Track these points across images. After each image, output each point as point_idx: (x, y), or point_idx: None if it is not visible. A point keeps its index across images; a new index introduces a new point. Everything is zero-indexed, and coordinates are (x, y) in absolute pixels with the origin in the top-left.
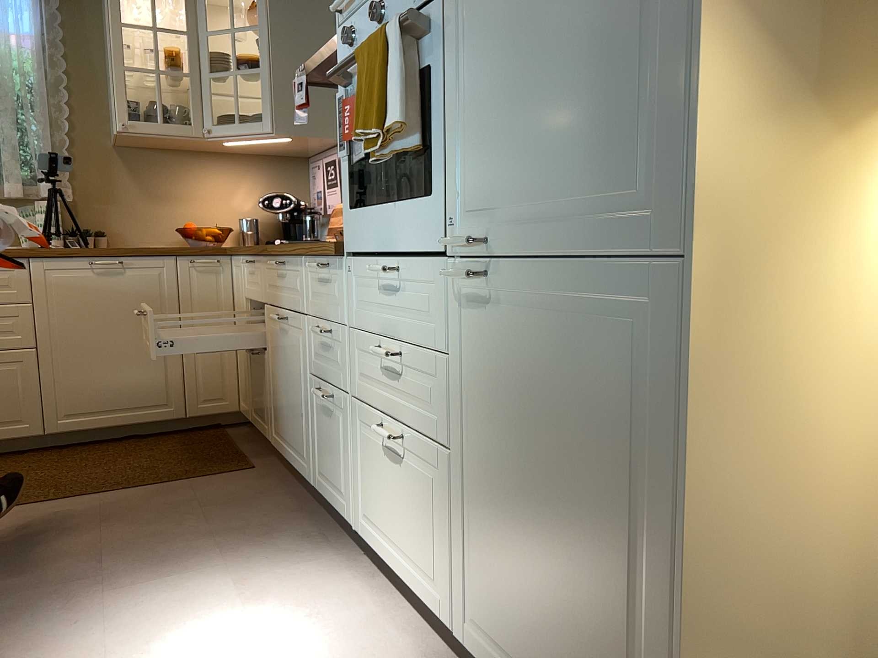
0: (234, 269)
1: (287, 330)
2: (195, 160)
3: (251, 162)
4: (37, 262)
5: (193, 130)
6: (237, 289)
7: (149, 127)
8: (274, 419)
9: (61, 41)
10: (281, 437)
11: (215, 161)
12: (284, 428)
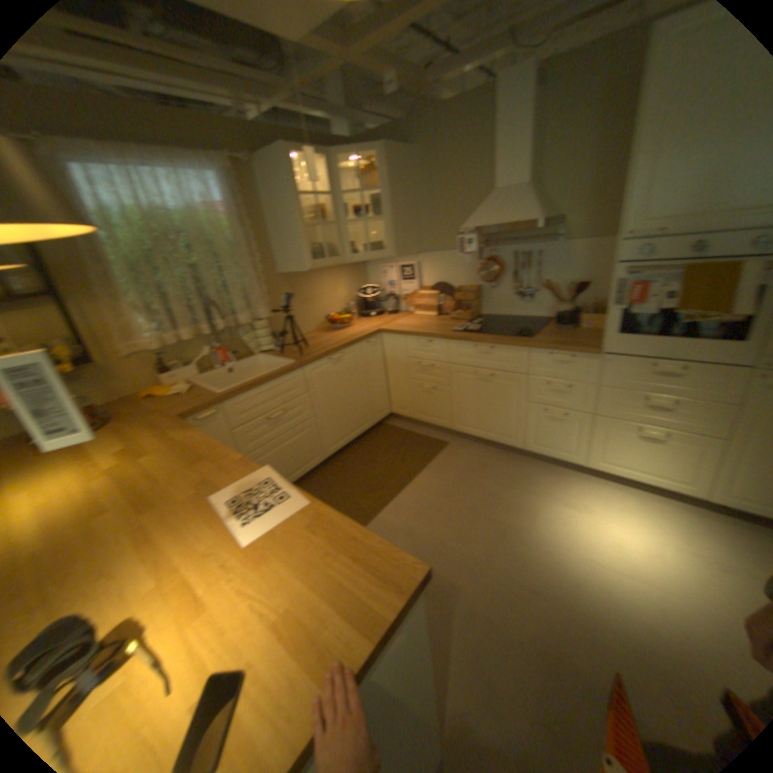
0: (386, 342)
1: (491, 380)
2: (315, 274)
3: (340, 269)
4: (304, 369)
5: (339, 261)
6: (391, 353)
7: (319, 264)
8: (458, 419)
9: (238, 207)
10: (470, 427)
11: (324, 272)
12: (476, 424)
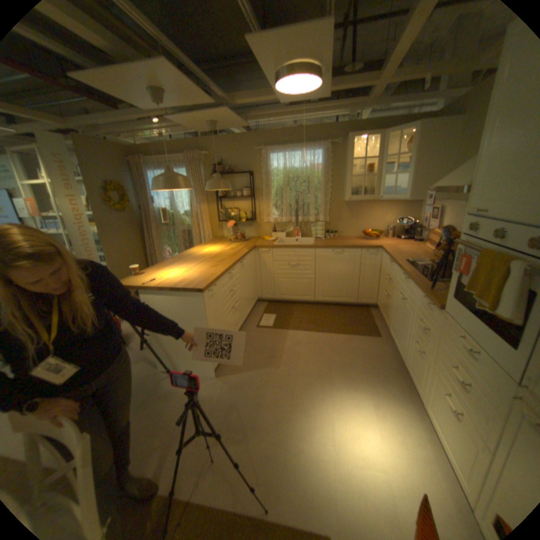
0: (383, 255)
1: (405, 303)
2: (373, 203)
3: (396, 202)
4: (317, 249)
5: (374, 197)
6: (383, 264)
7: (357, 198)
8: (392, 325)
9: (330, 164)
10: (394, 334)
11: (380, 202)
12: (396, 333)
